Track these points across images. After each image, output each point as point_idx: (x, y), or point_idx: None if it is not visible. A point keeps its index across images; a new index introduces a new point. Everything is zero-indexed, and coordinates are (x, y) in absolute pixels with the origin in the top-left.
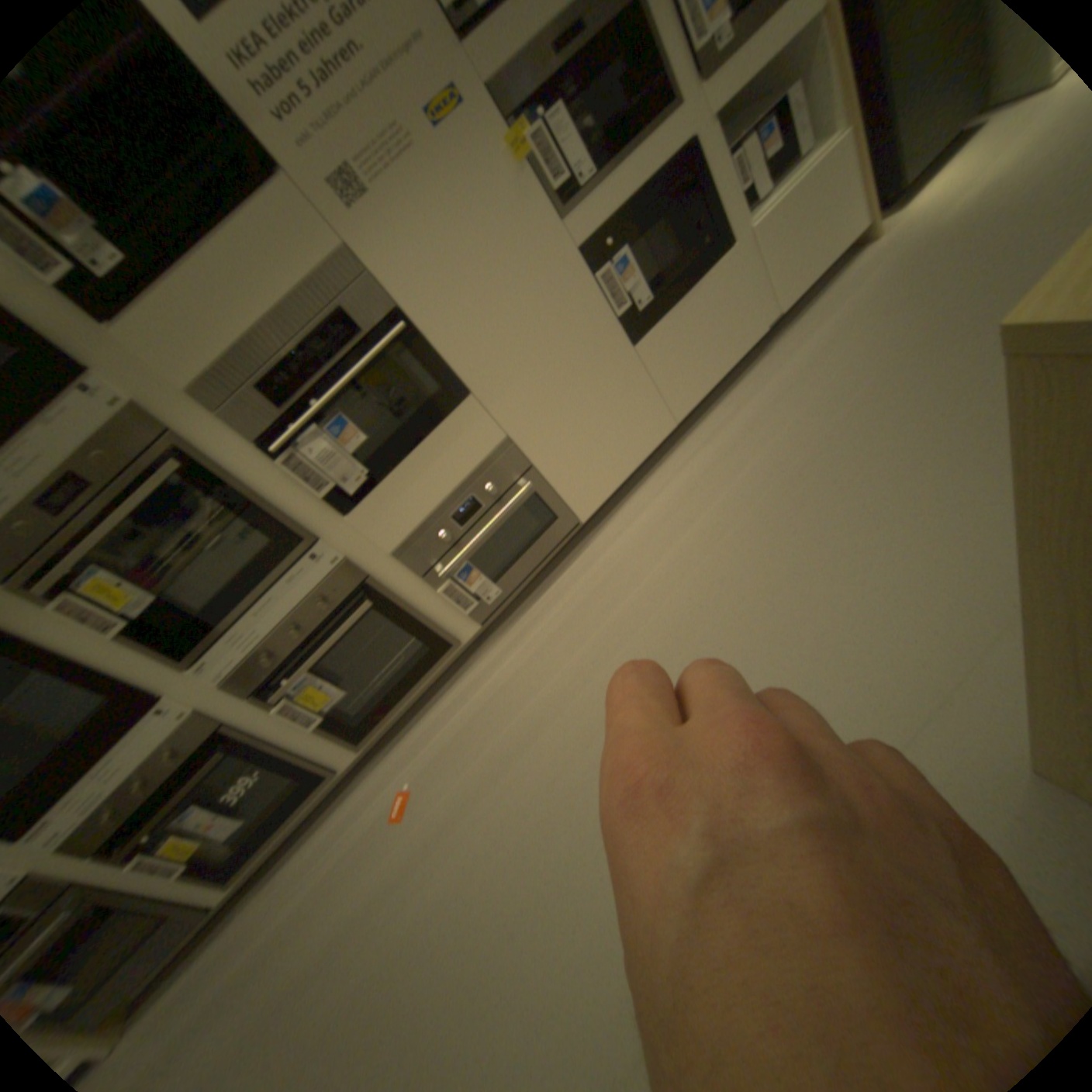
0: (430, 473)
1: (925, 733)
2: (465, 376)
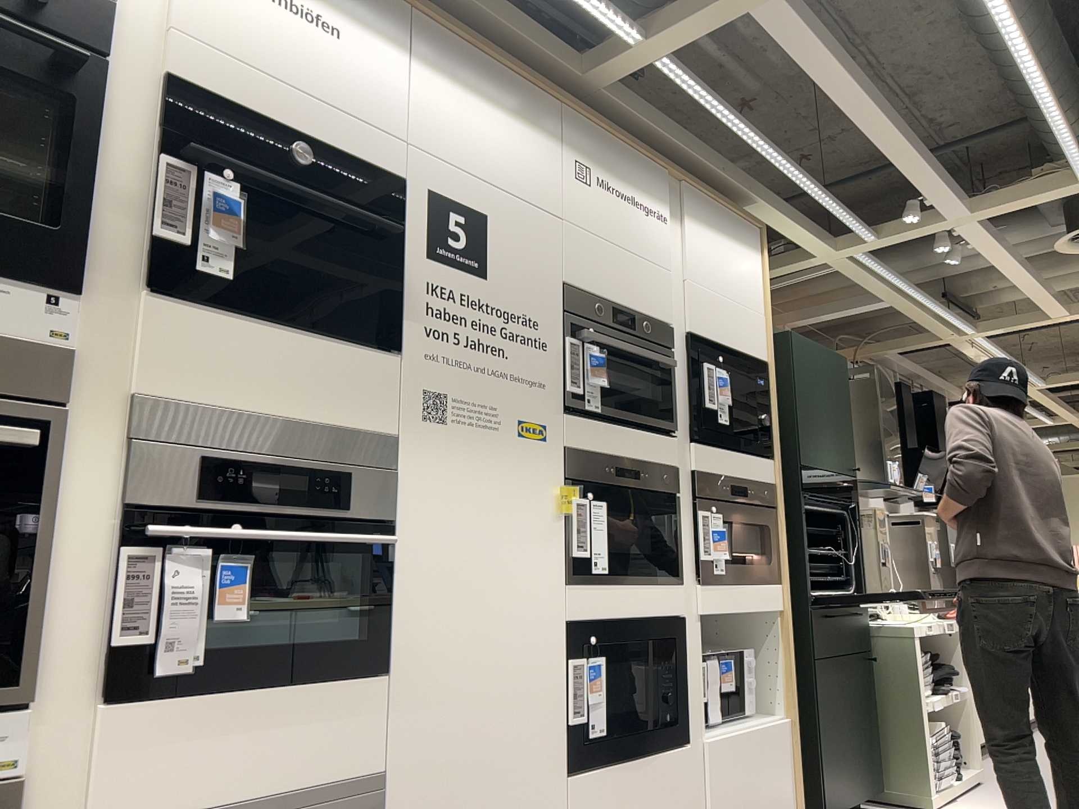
0: (261, 740)
1: None
2: (396, 648)
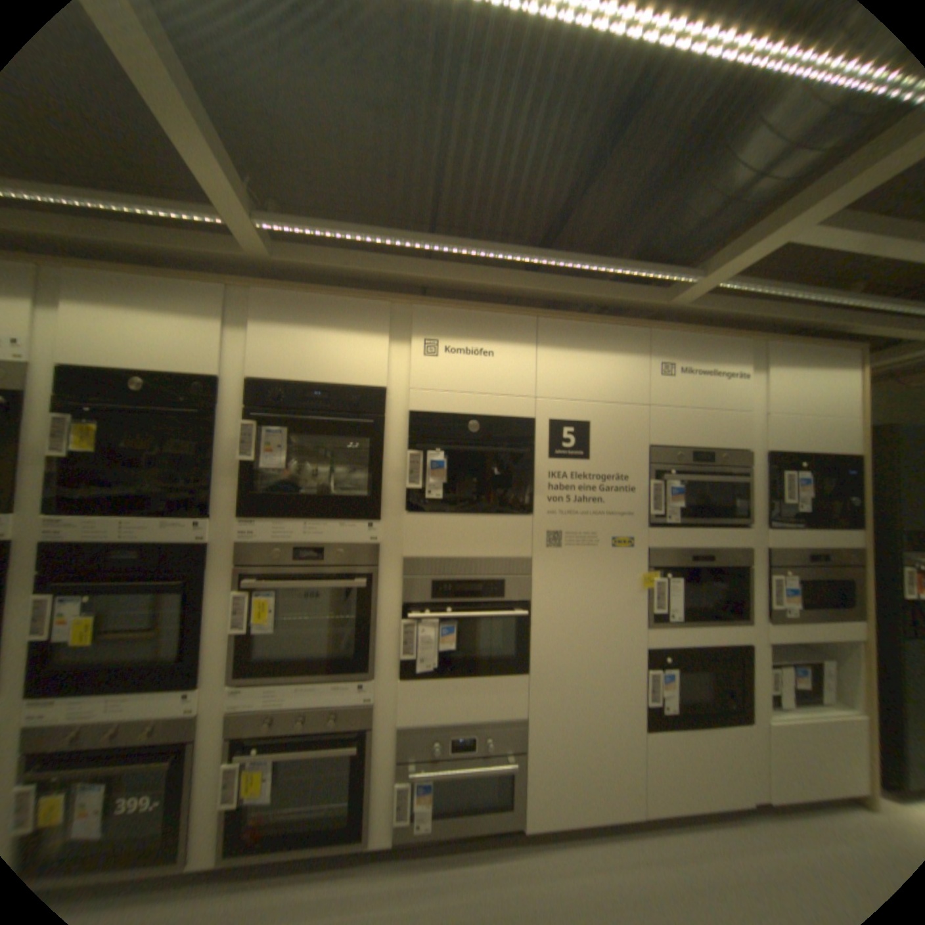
0: (464, 699)
1: None
2: (533, 662)
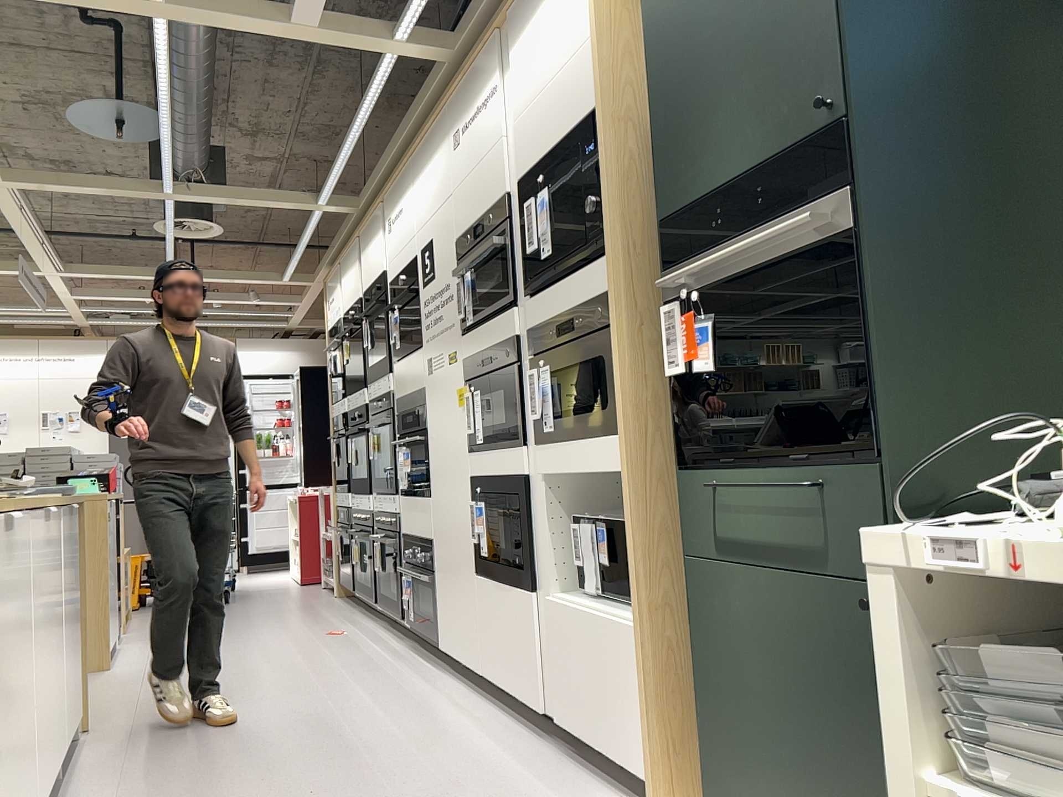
0: (414, 516)
1: (132, 723)
2: (430, 486)
